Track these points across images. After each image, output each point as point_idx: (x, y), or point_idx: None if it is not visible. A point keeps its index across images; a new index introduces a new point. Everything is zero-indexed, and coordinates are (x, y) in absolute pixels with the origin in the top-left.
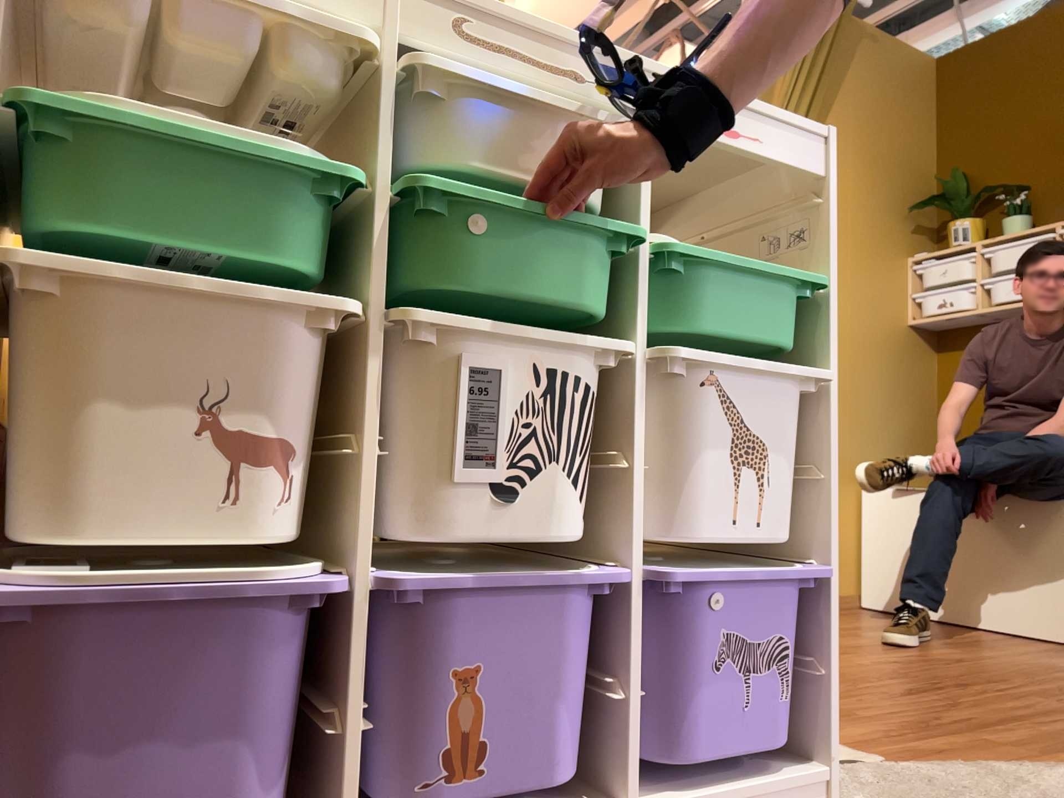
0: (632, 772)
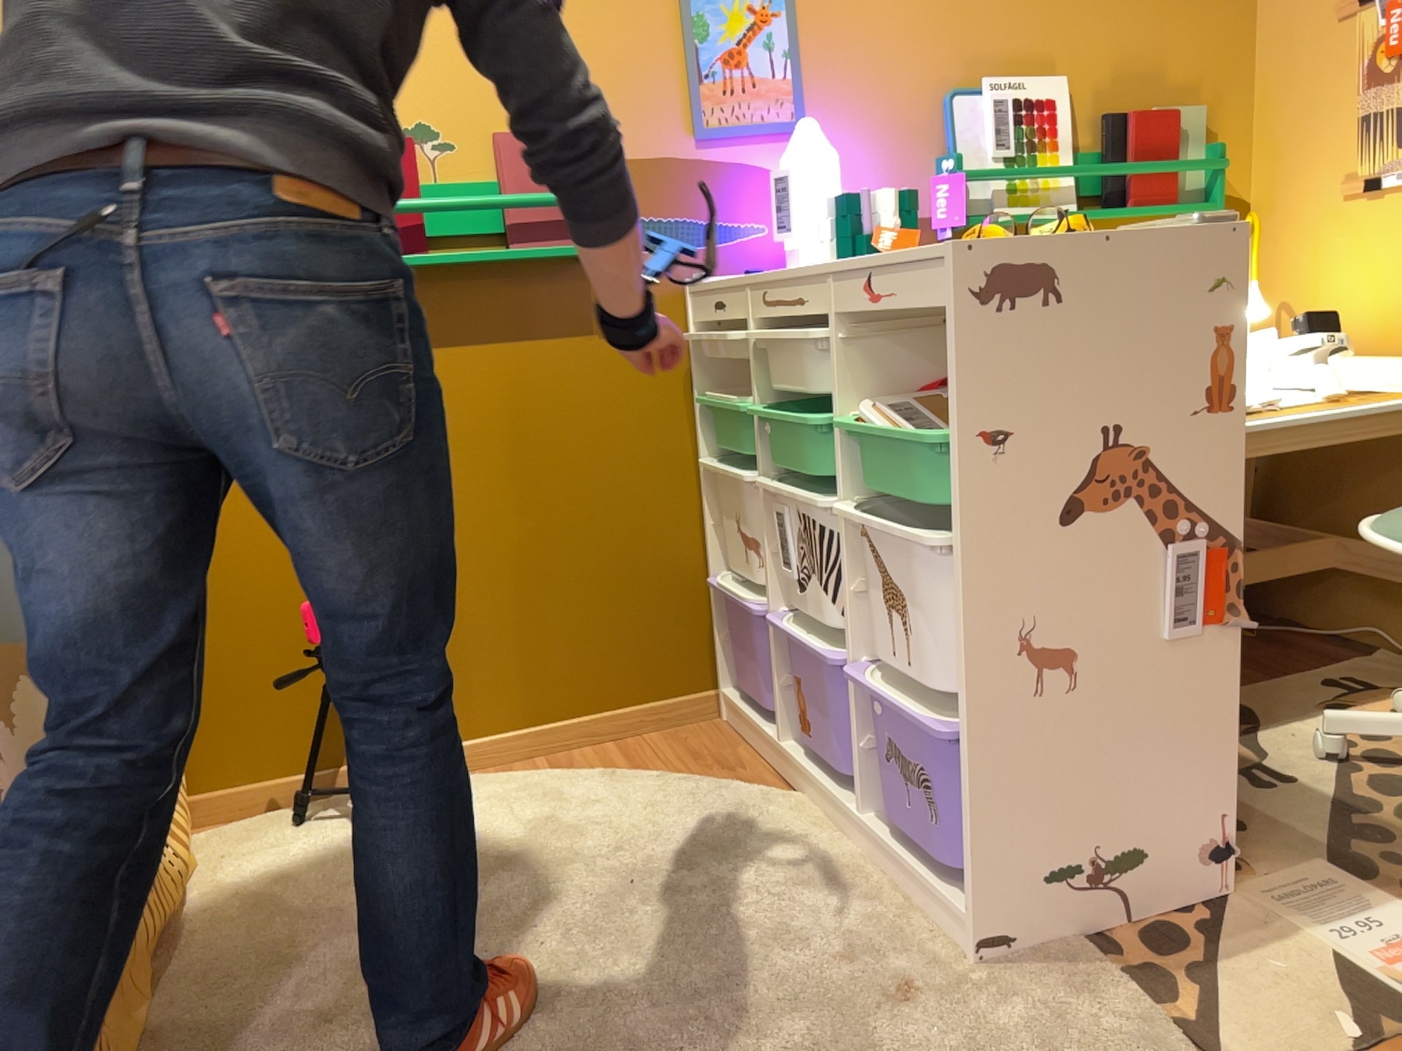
0: (865, 801)
